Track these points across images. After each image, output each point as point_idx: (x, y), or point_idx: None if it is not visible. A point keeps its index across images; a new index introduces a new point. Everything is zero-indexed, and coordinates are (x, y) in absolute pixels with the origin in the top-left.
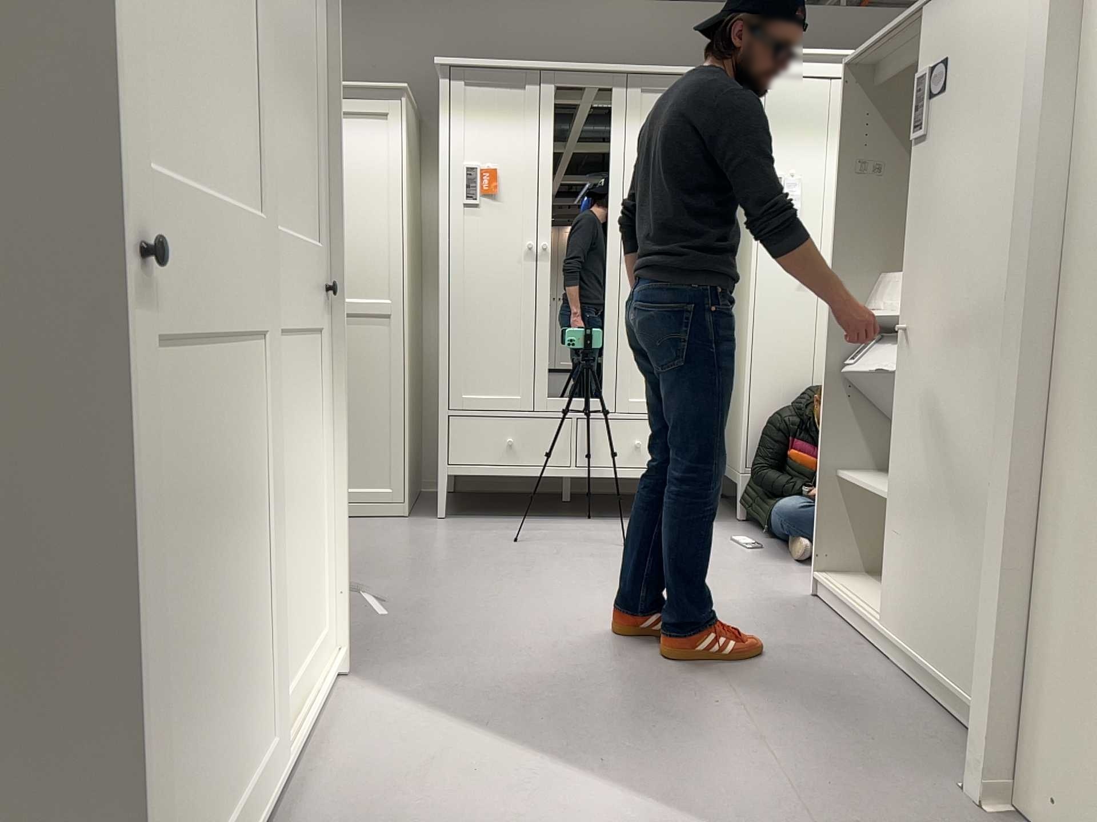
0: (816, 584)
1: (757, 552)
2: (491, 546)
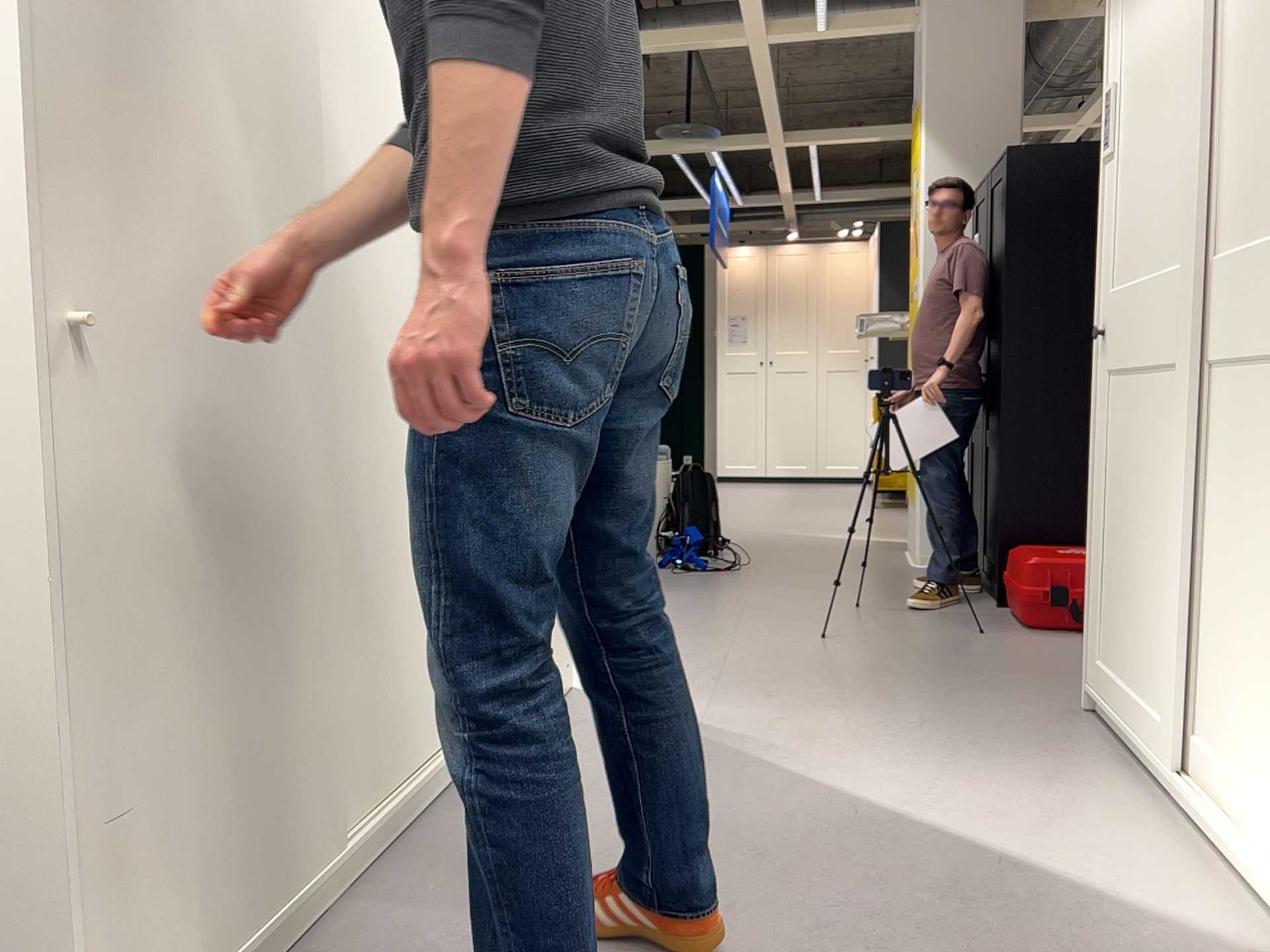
0: None
1: None
2: None
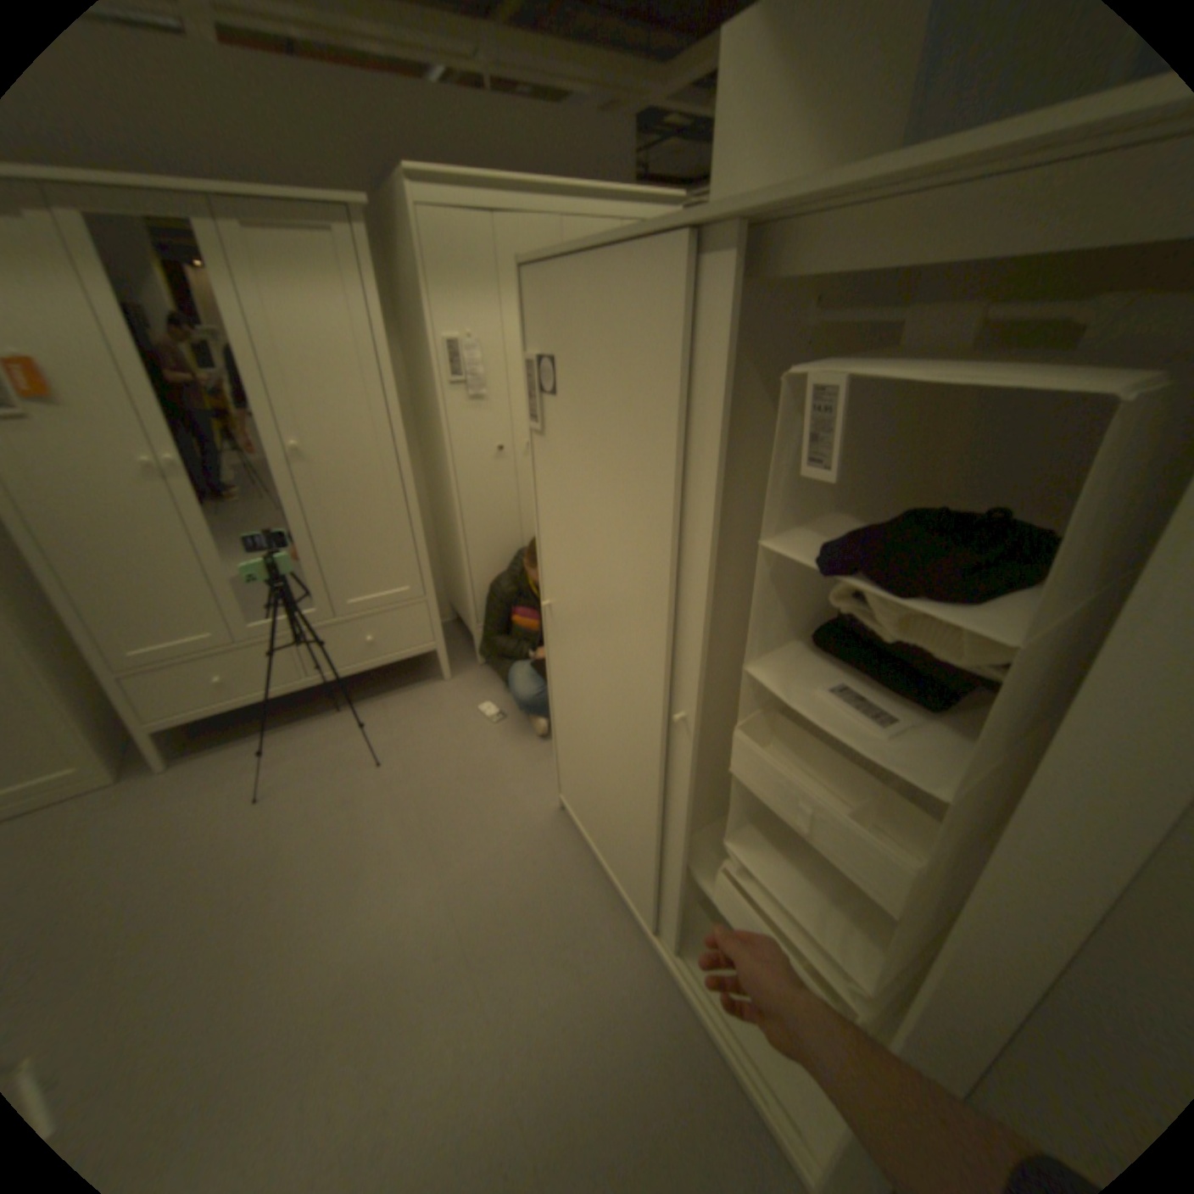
0: (558, 801)
1: (499, 726)
2: (222, 822)
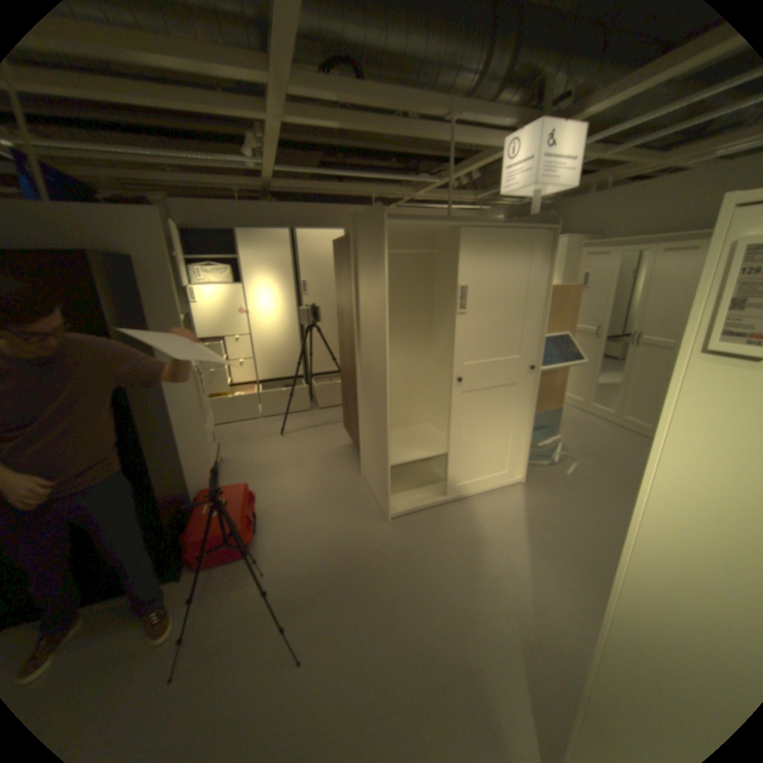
0: None
1: None
2: None
